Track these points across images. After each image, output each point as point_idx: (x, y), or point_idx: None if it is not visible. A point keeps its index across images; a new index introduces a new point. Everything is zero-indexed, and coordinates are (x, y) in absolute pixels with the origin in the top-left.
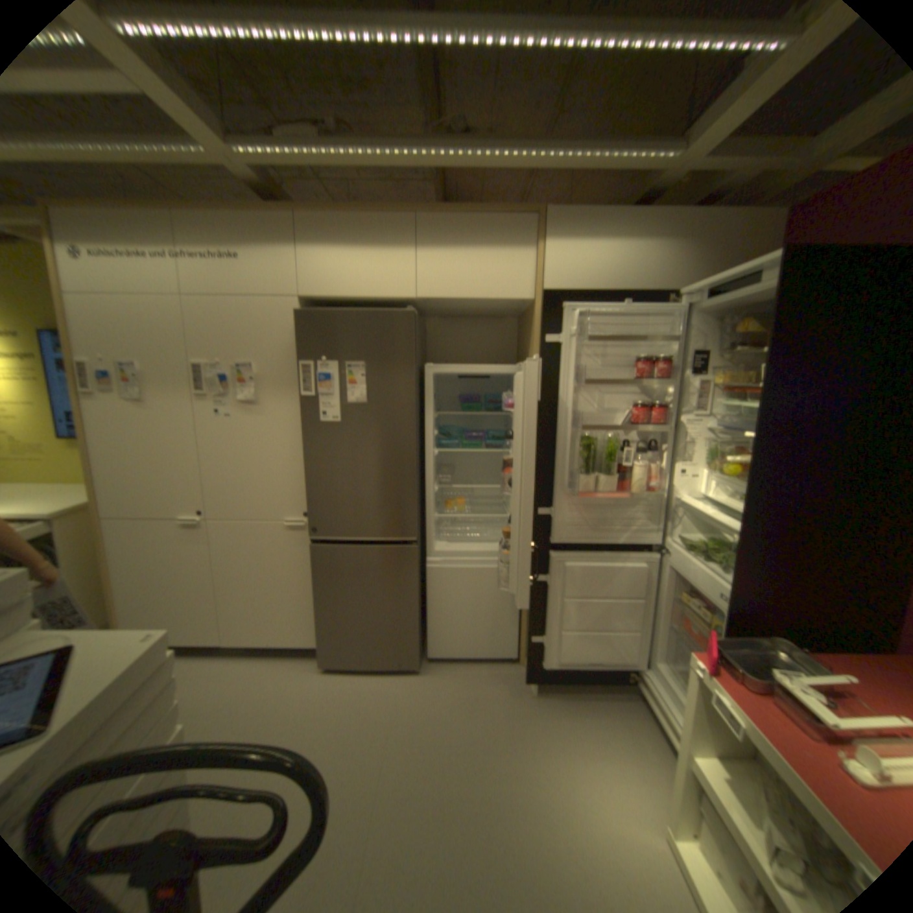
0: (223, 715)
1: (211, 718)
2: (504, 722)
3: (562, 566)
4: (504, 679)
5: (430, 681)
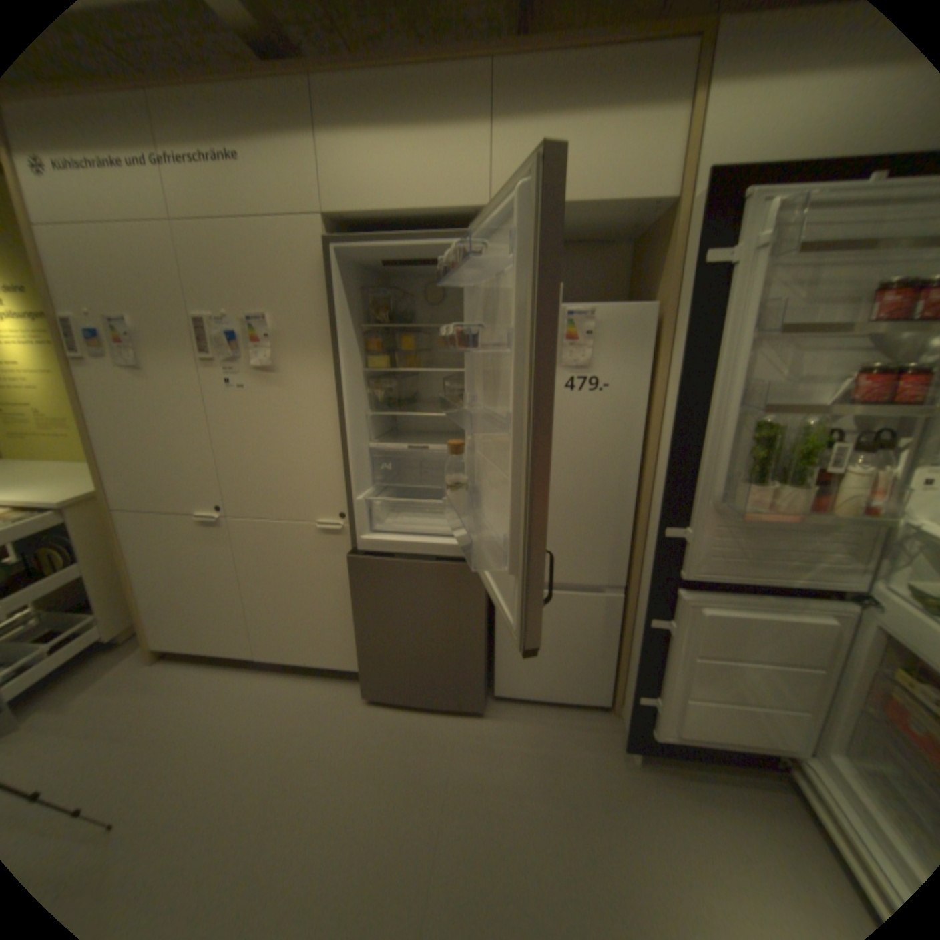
0: (248, 751)
1: (235, 754)
2: (596, 803)
3: (698, 611)
4: (594, 734)
5: (497, 728)
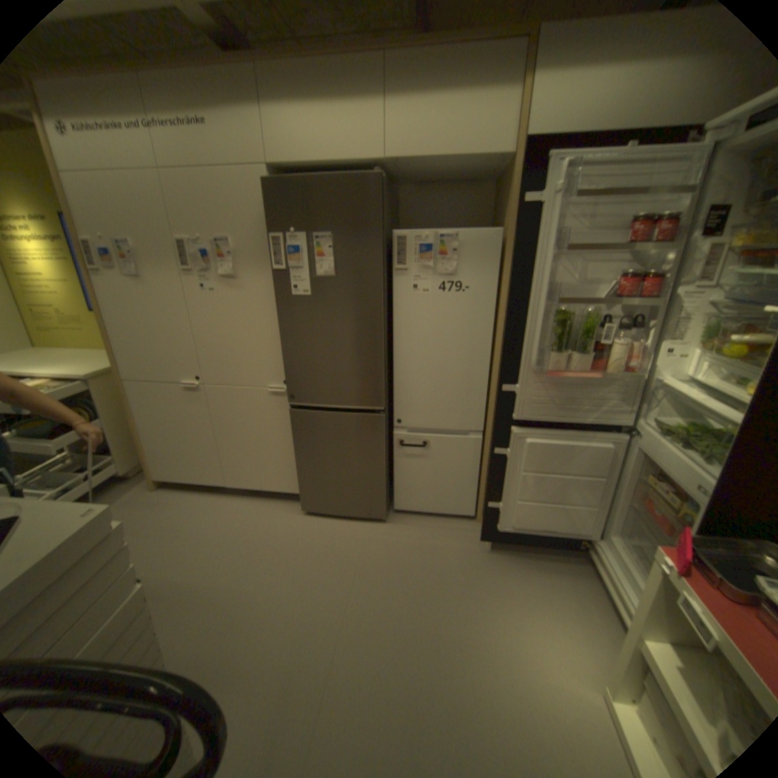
0: (225, 541)
1: (217, 543)
2: (458, 570)
3: (523, 441)
4: (461, 532)
5: (395, 529)
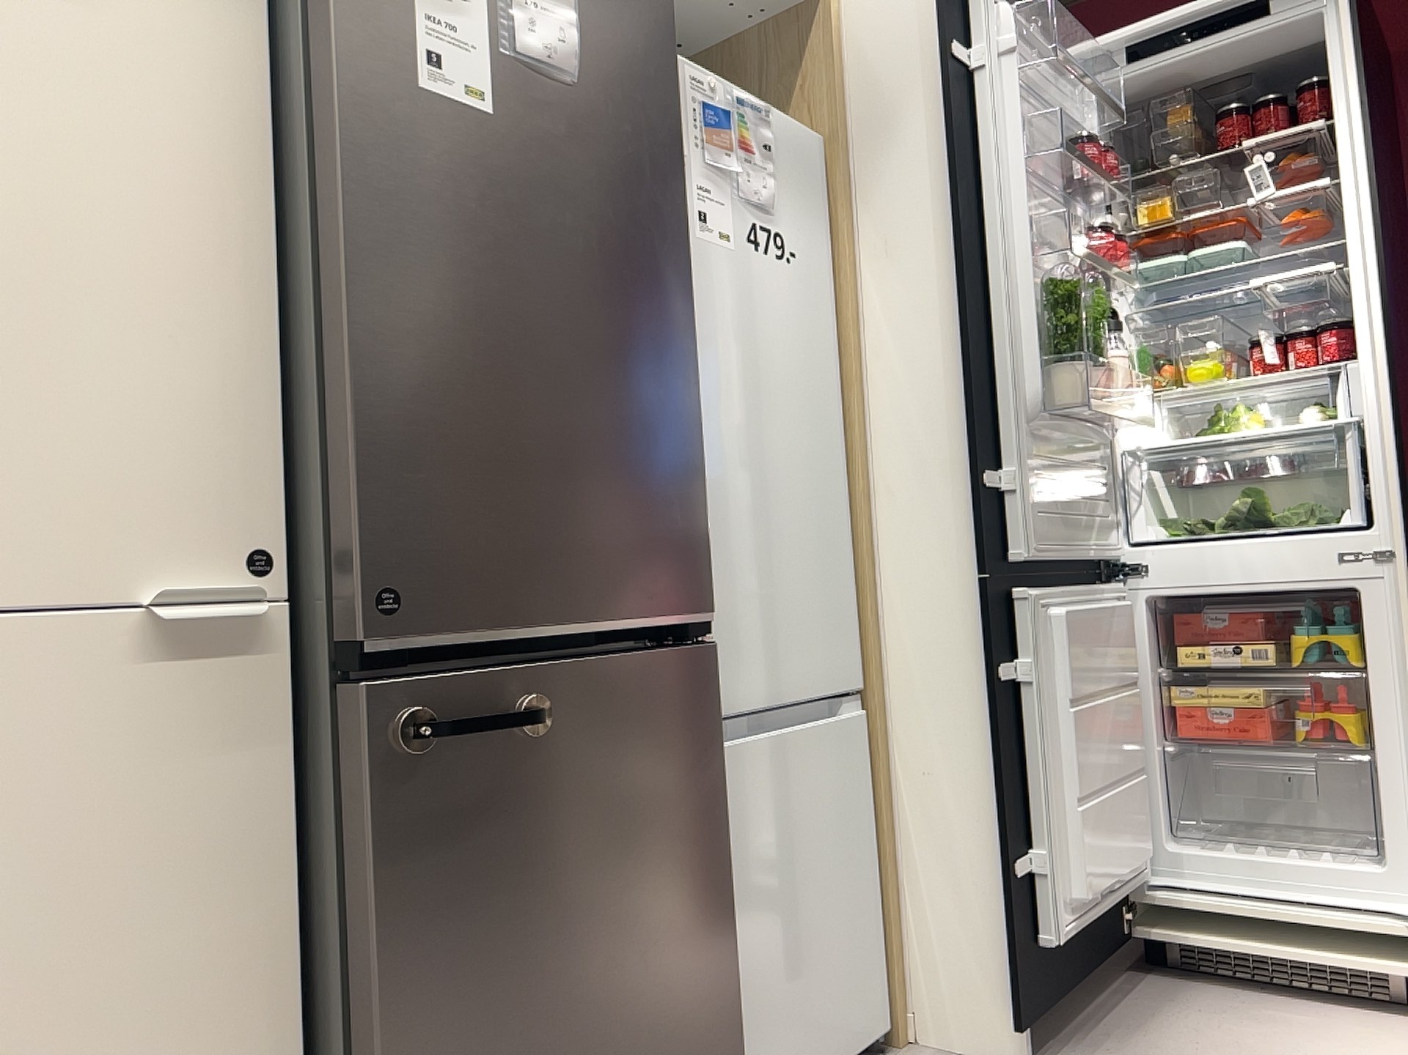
0: None
1: None
2: None
3: (1046, 616)
4: None
5: None
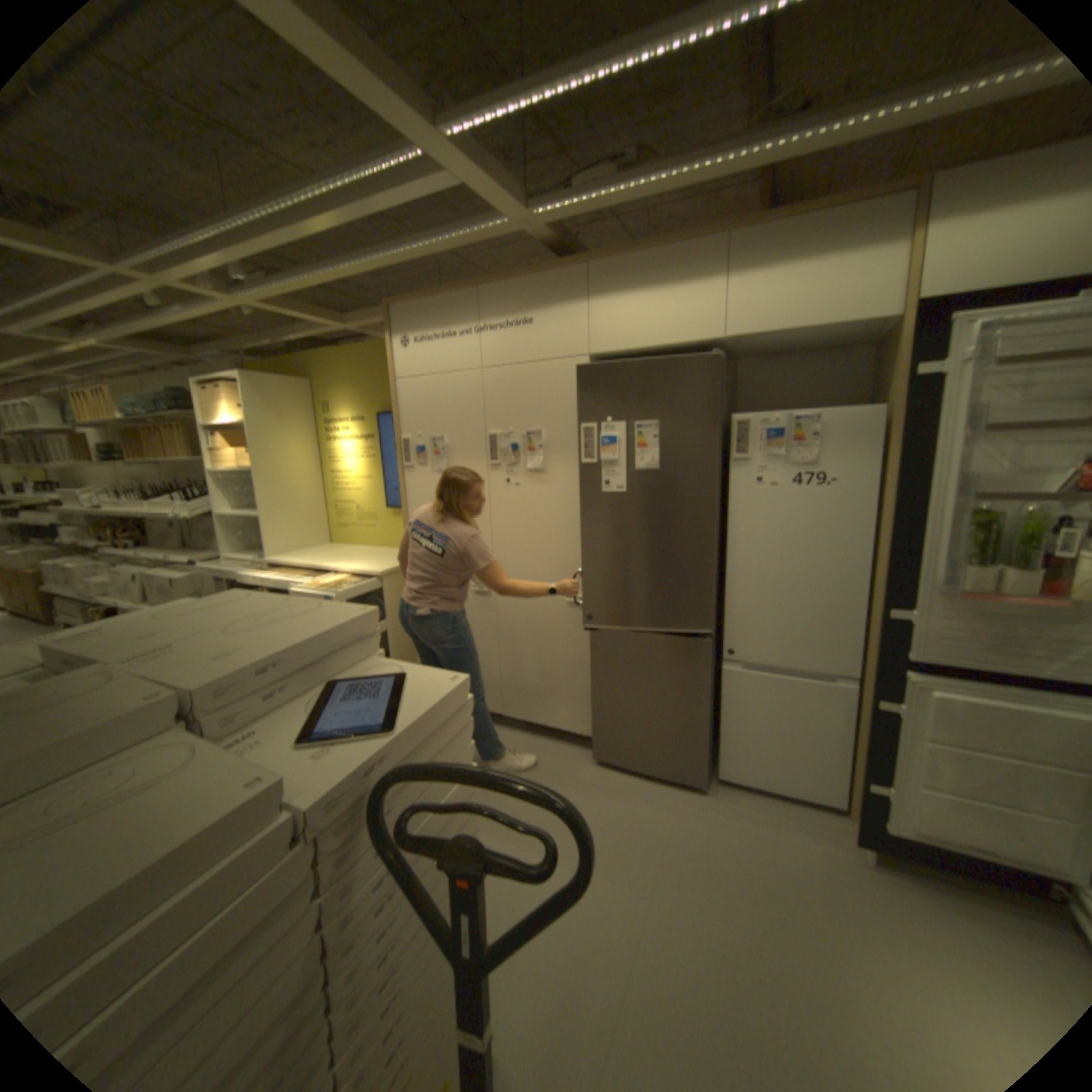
0: None
1: None
2: (820, 884)
3: (929, 695)
4: (825, 832)
5: (720, 807)
